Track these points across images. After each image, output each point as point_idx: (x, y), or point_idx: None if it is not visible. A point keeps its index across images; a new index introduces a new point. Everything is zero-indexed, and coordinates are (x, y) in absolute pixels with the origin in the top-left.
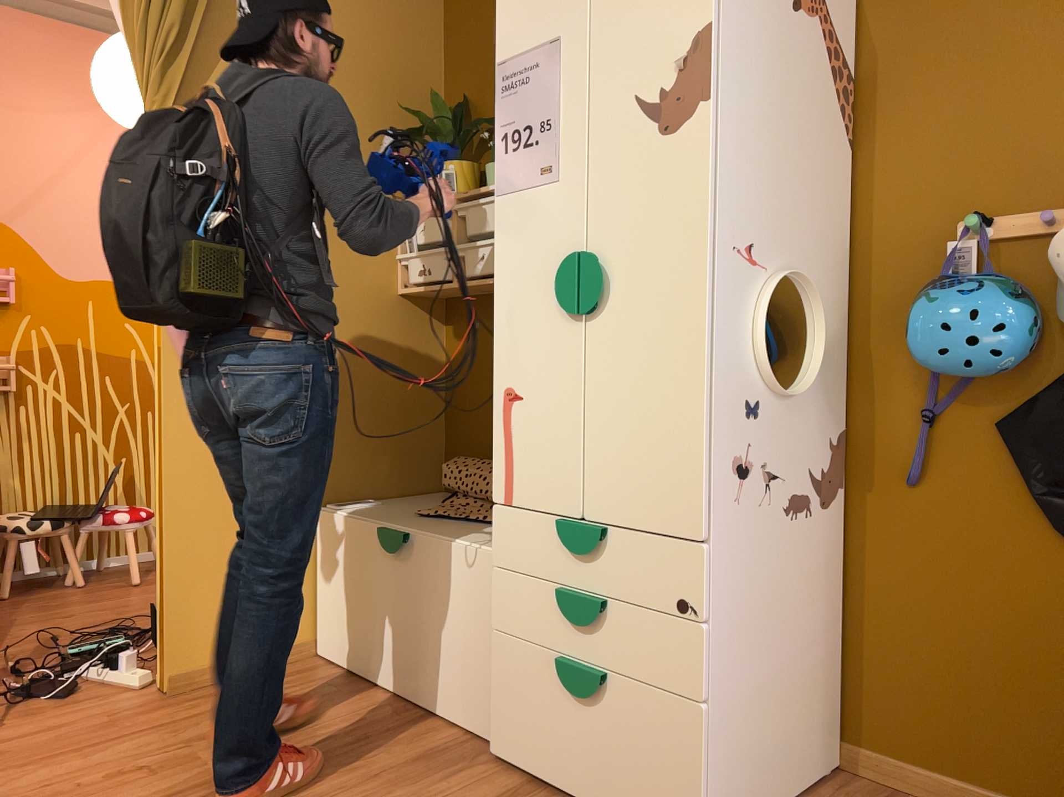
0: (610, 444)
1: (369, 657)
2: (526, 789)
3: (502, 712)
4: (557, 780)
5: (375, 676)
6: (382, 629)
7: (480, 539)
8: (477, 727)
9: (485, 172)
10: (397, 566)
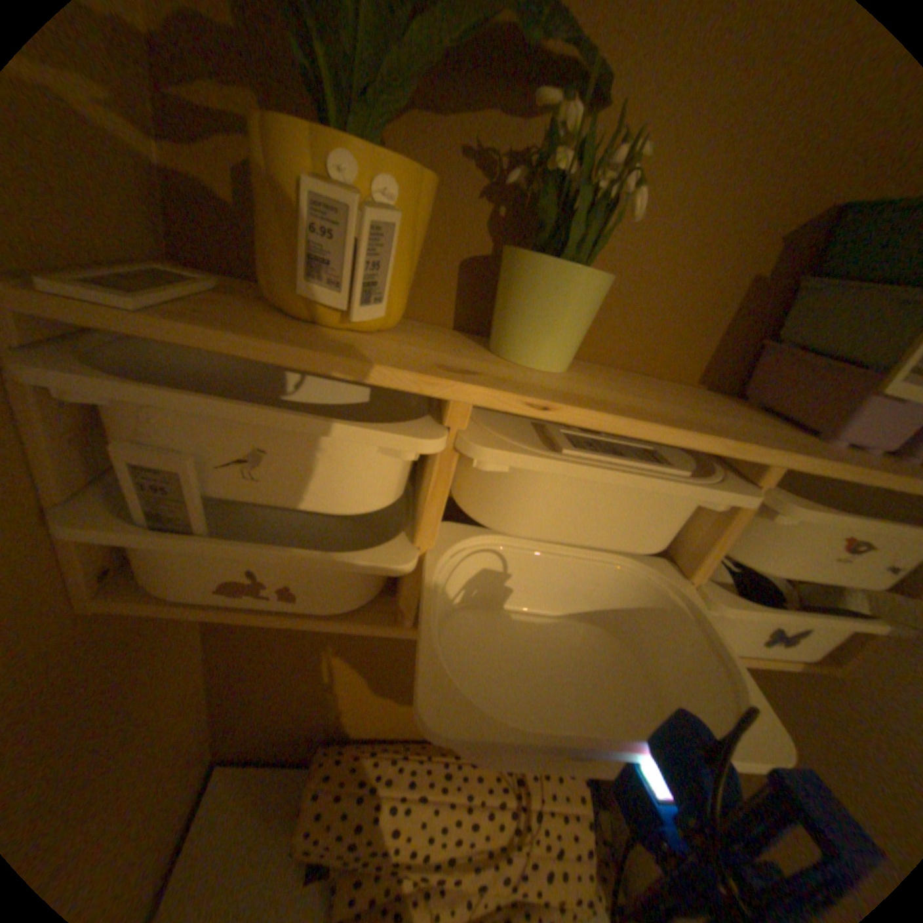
0: None
1: None
2: None
3: None
4: None
5: None
6: None
7: None
8: None
9: (552, 281)
10: None
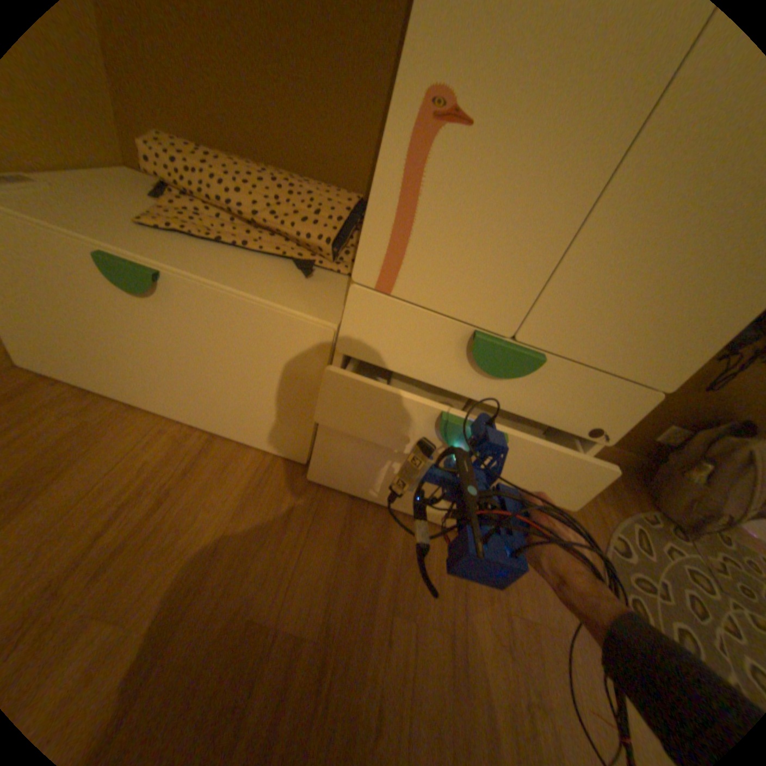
0: (615, 257)
1: (115, 382)
2: (355, 506)
3: (329, 458)
4: (384, 499)
5: (130, 398)
6: (133, 362)
7: (279, 290)
8: (281, 449)
9: None
10: (146, 304)
